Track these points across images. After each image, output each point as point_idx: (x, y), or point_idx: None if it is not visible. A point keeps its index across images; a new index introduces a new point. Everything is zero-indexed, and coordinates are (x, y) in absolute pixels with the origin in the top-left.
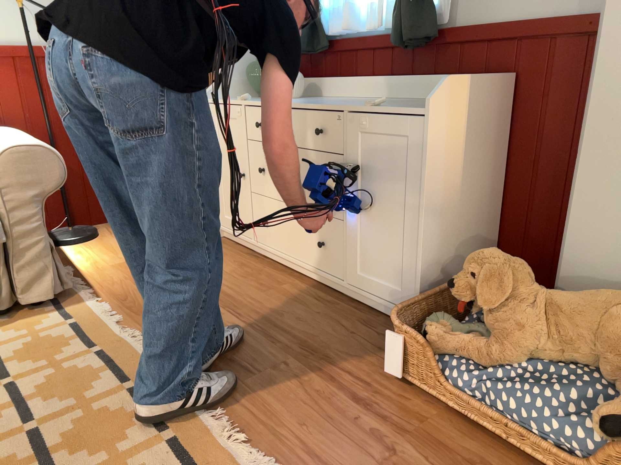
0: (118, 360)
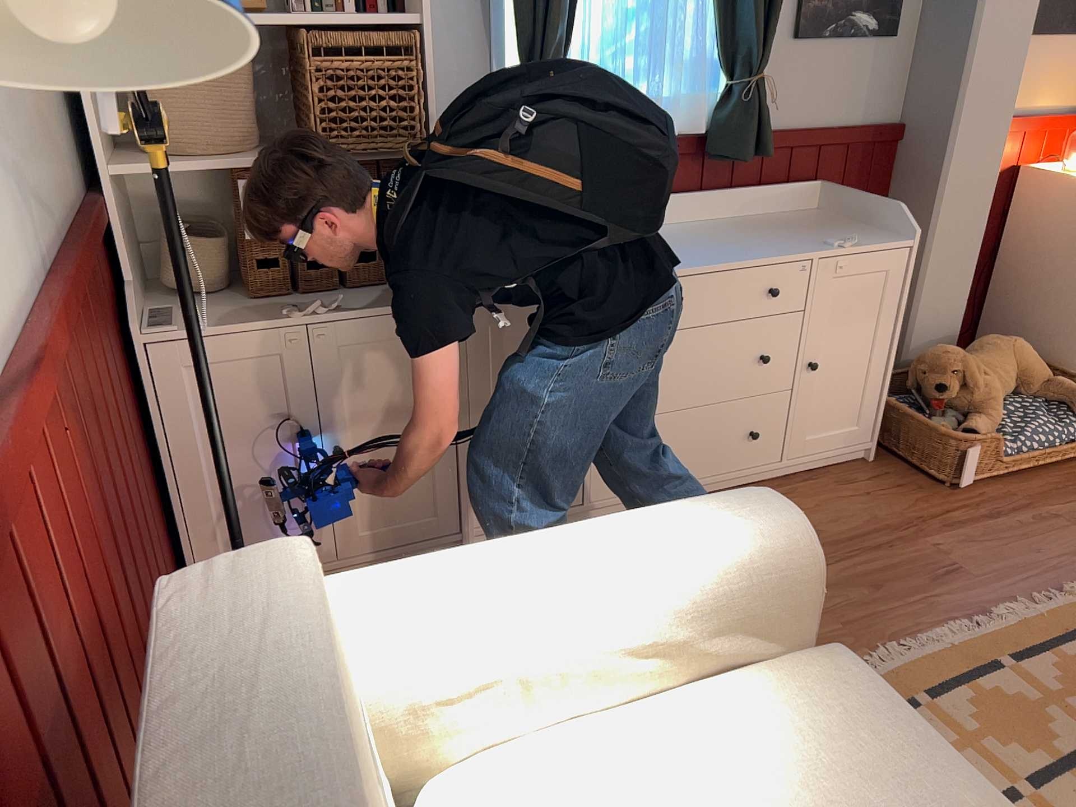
0: (948, 675)
